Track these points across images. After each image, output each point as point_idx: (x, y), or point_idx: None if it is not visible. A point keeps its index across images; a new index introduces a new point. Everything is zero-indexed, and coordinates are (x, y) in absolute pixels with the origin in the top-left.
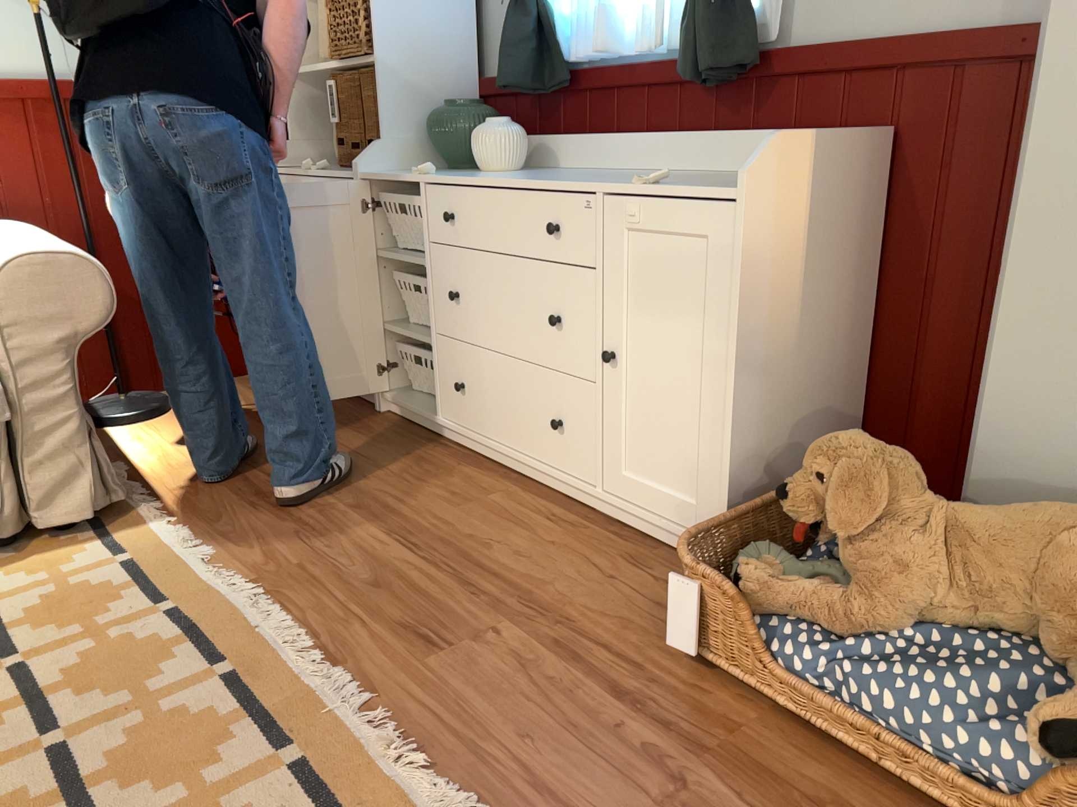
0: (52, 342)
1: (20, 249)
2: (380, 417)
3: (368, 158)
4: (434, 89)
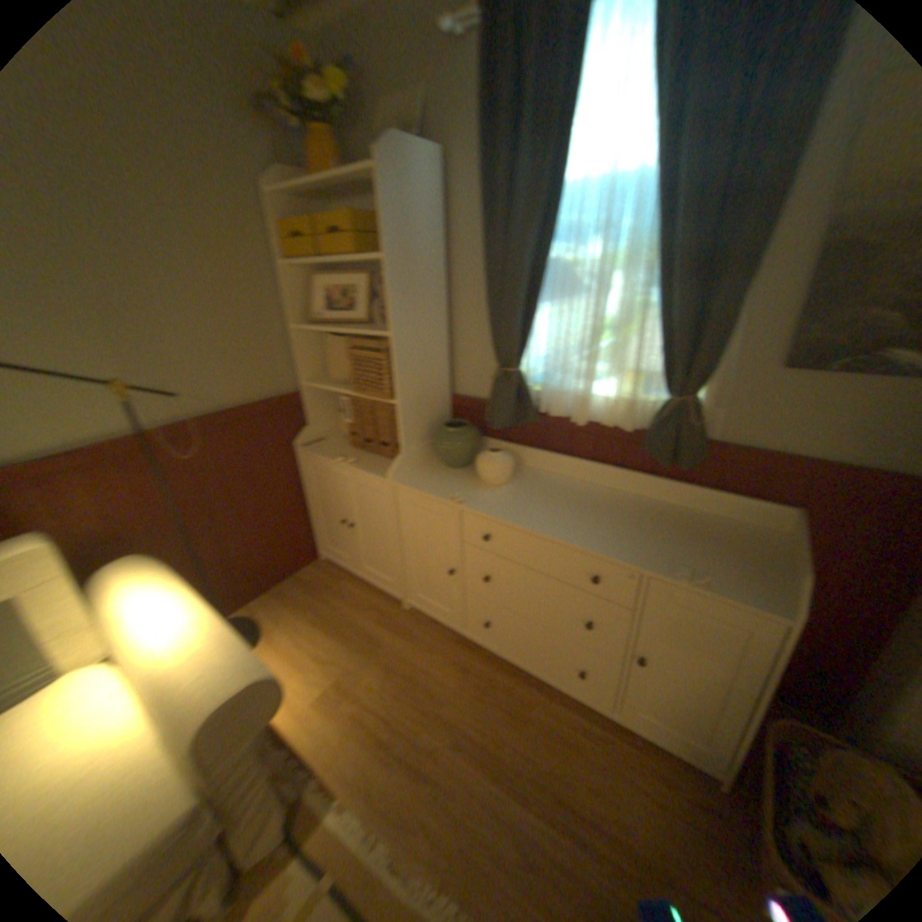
0: (239, 754)
1: (193, 683)
2: (409, 616)
3: (397, 469)
4: (429, 409)
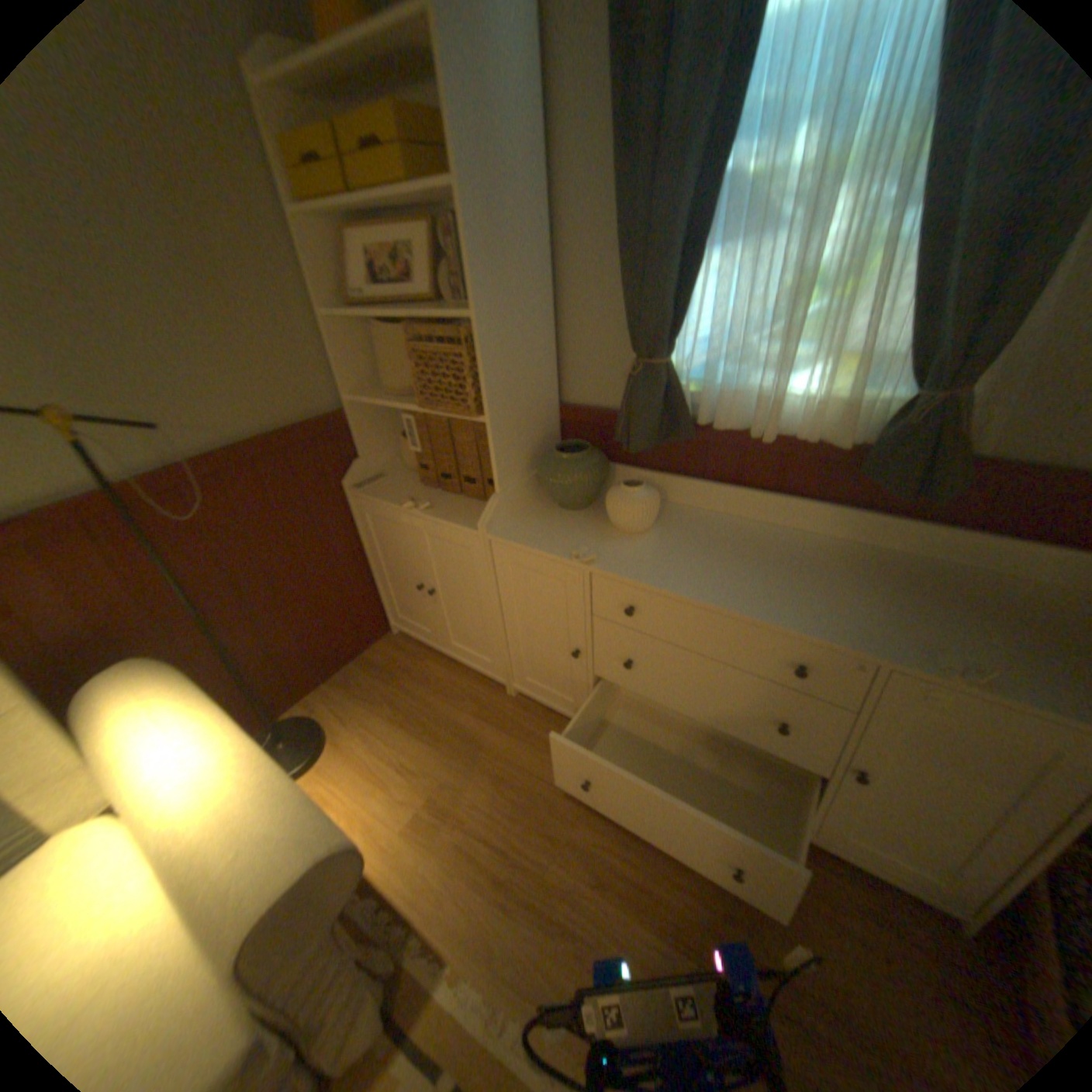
0: (312, 949)
1: (232, 862)
2: (518, 704)
3: (494, 515)
4: (533, 427)
